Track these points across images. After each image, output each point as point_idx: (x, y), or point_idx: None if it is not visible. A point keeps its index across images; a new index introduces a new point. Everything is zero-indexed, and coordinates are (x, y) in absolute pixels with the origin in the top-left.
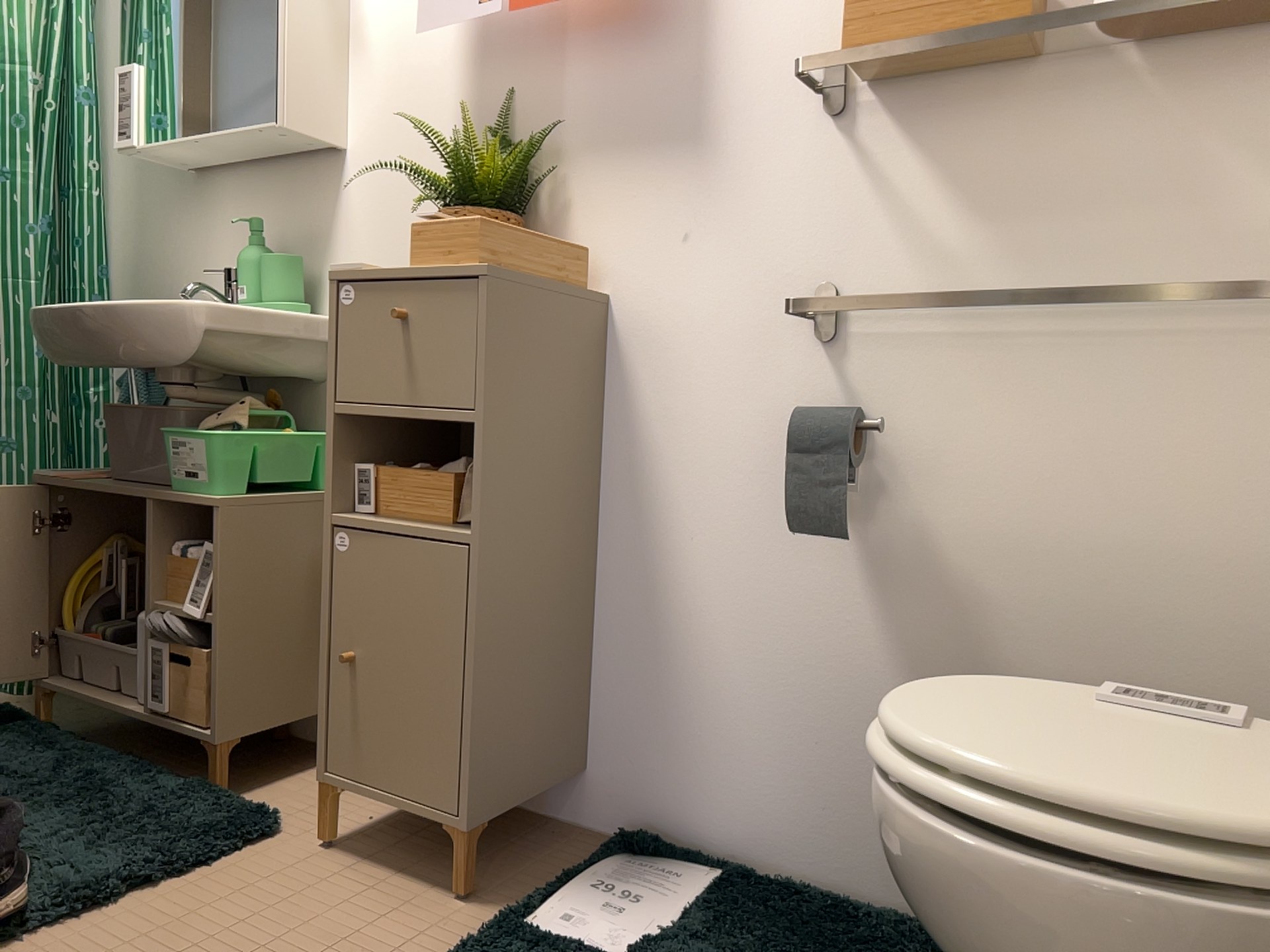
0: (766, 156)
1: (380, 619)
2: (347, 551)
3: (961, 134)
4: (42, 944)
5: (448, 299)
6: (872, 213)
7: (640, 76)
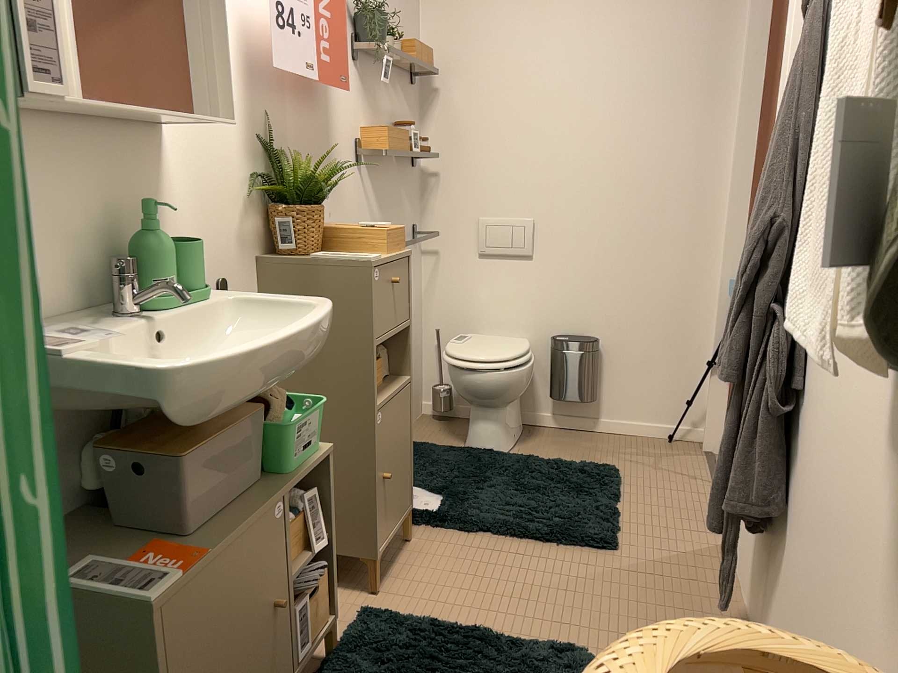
0: (347, 177)
1: (391, 449)
2: (380, 425)
3: (378, 178)
4: (527, 635)
5: (402, 267)
6: (367, 206)
7: (313, 124)
